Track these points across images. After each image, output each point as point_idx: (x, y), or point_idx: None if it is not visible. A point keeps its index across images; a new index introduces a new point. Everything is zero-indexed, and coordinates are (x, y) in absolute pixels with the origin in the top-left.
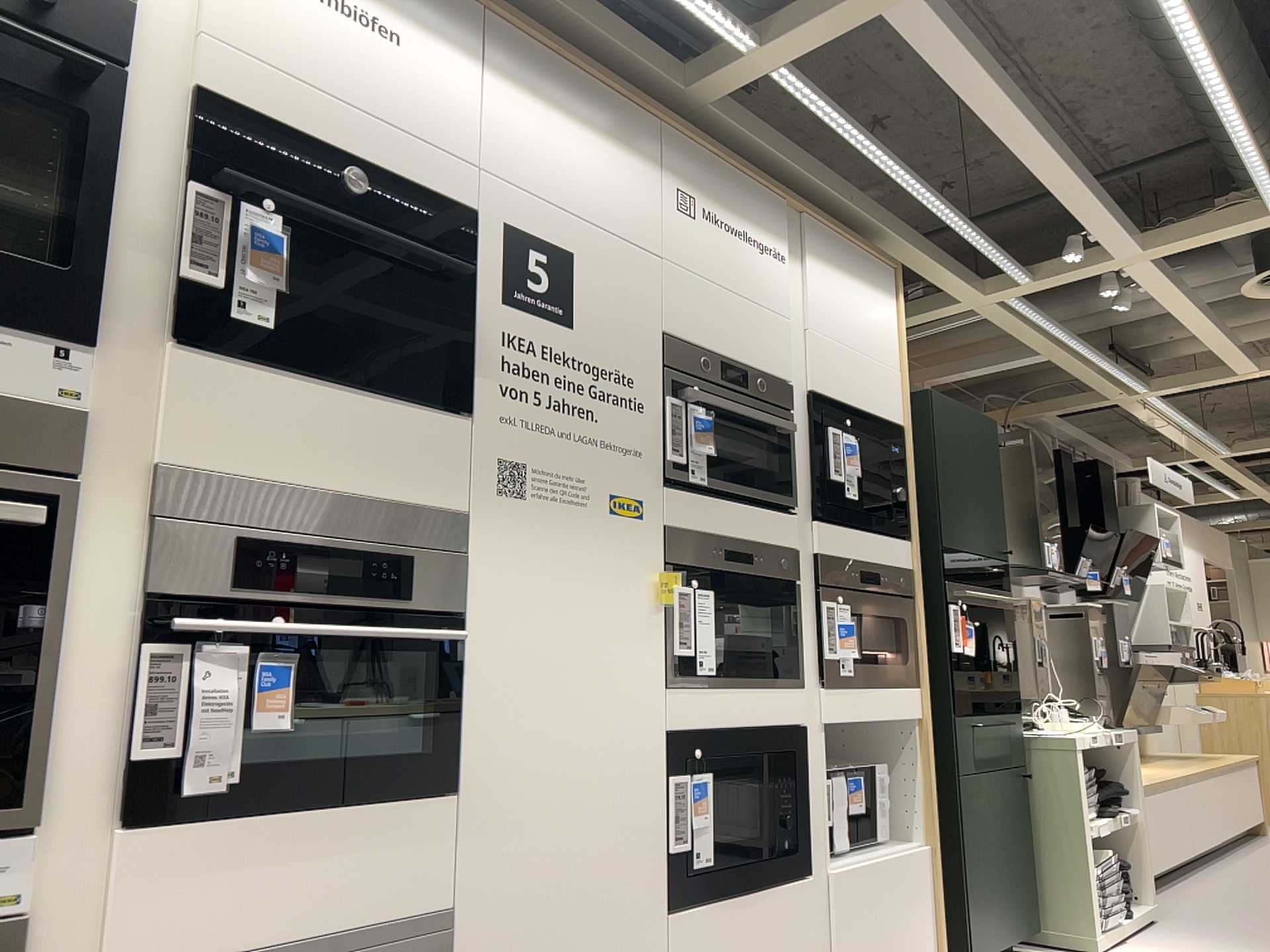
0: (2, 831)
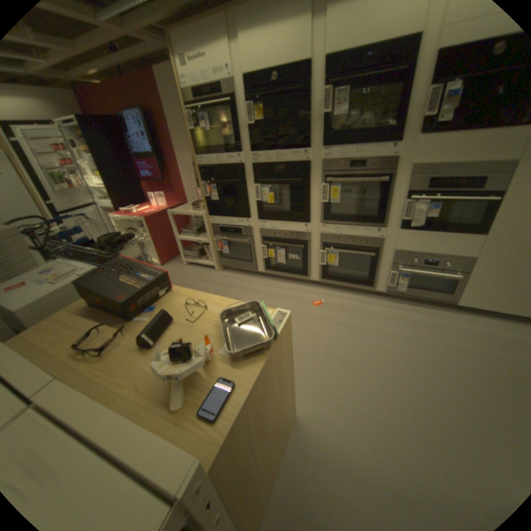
0: (381, 226)
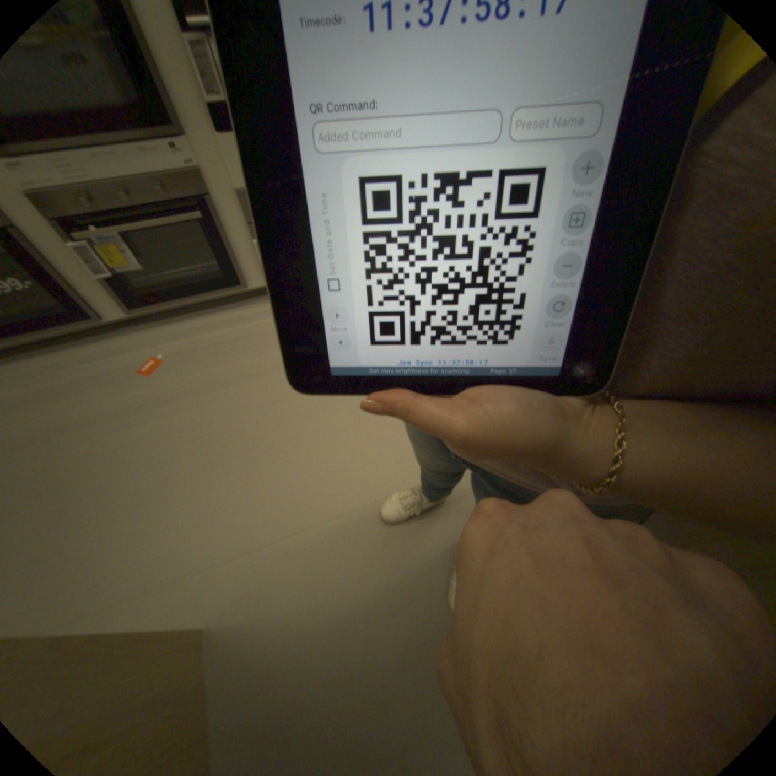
0: (172, 134)
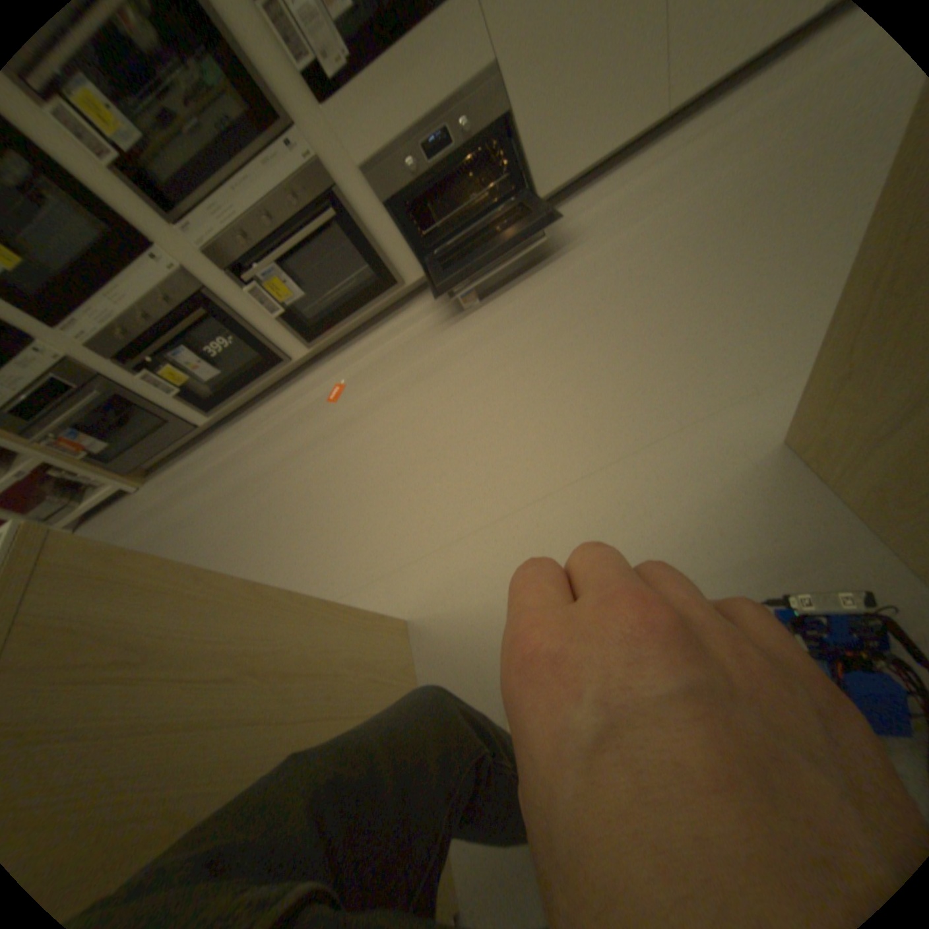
0: (283, 129)
